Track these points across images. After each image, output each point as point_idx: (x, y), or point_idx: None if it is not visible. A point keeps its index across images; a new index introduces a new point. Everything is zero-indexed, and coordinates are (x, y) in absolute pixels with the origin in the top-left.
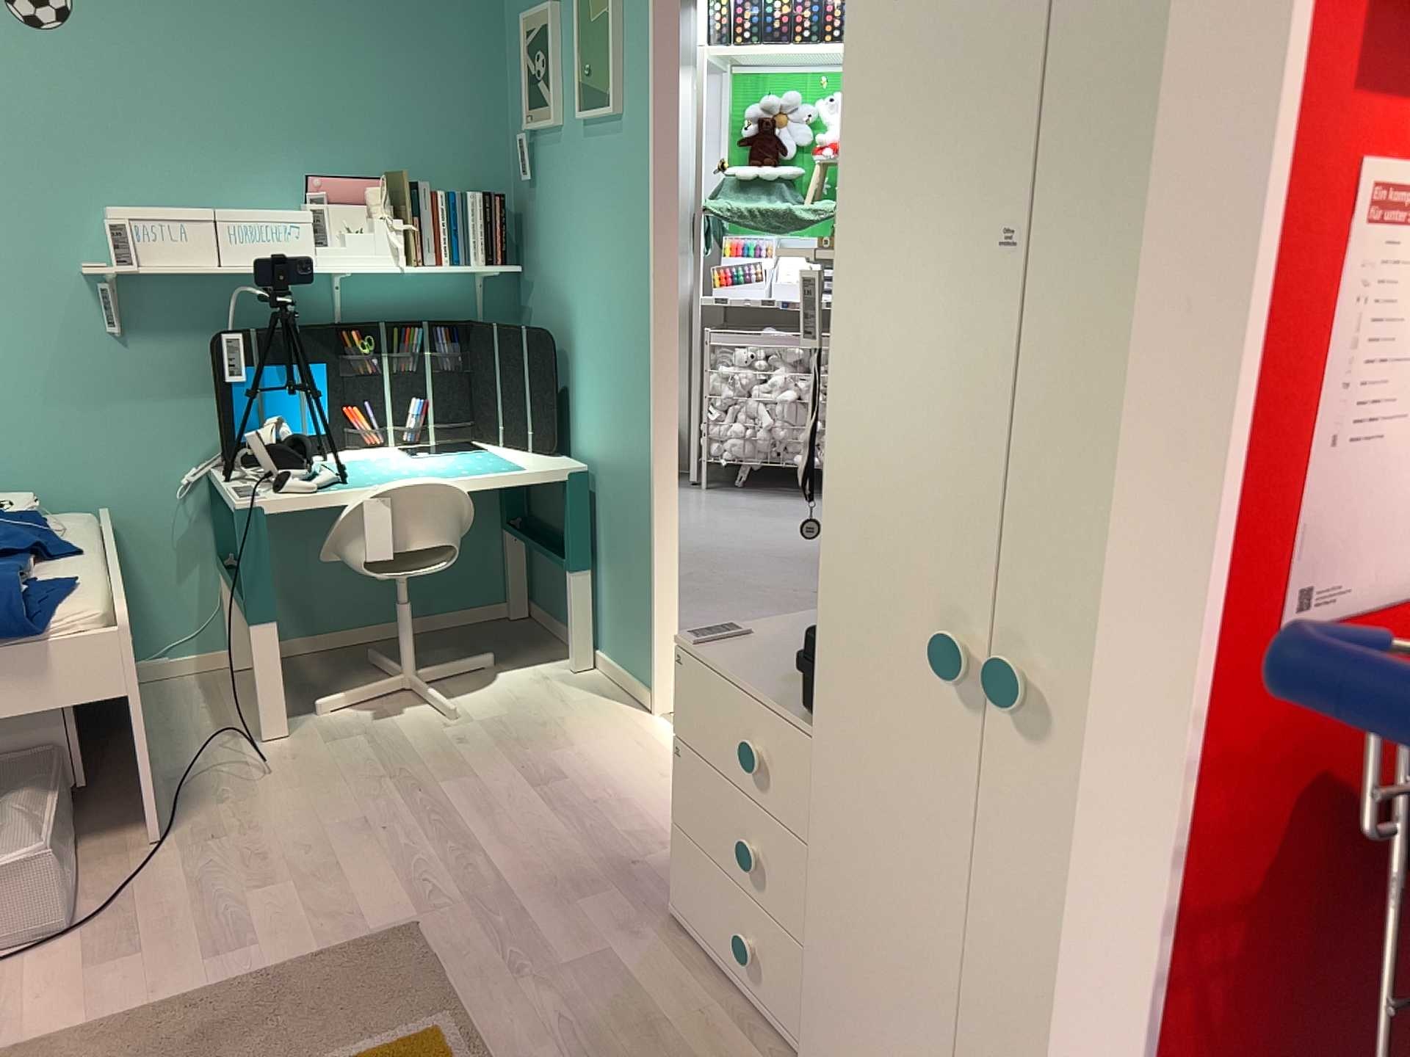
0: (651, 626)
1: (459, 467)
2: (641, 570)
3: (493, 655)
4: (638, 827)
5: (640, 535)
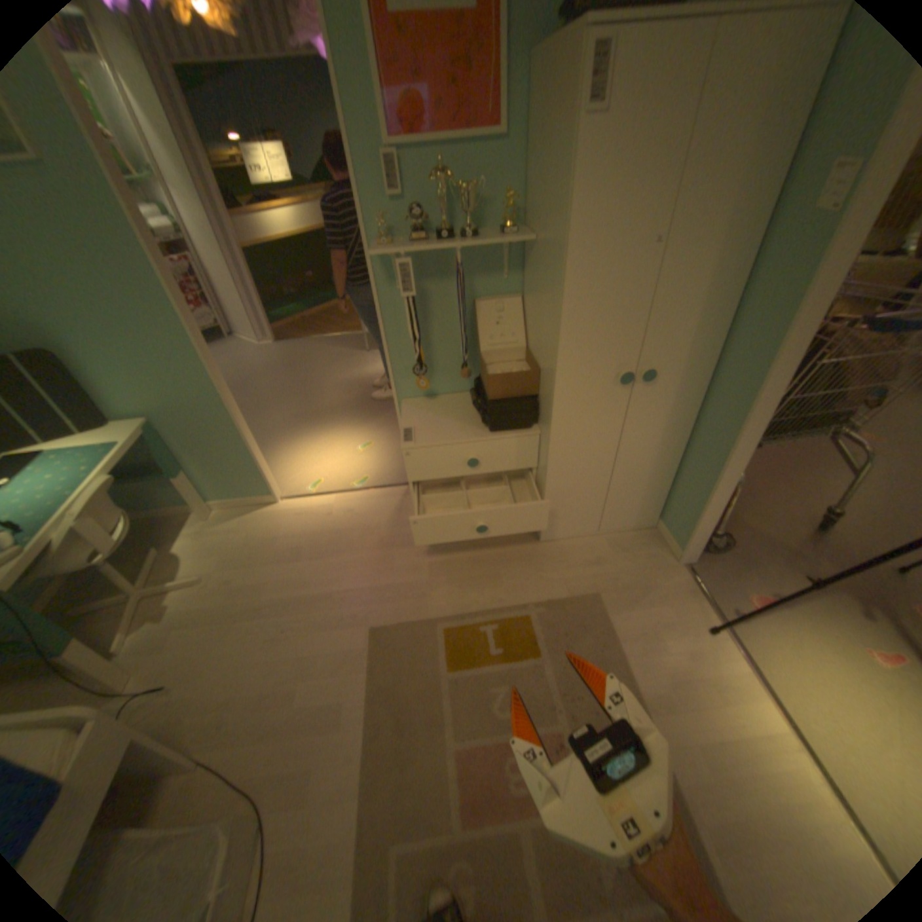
0: (255, 470)
1: (68, 470)
2: (231, 449)
3: (143, 550)
4: (358, 533)
5: (223, 434)
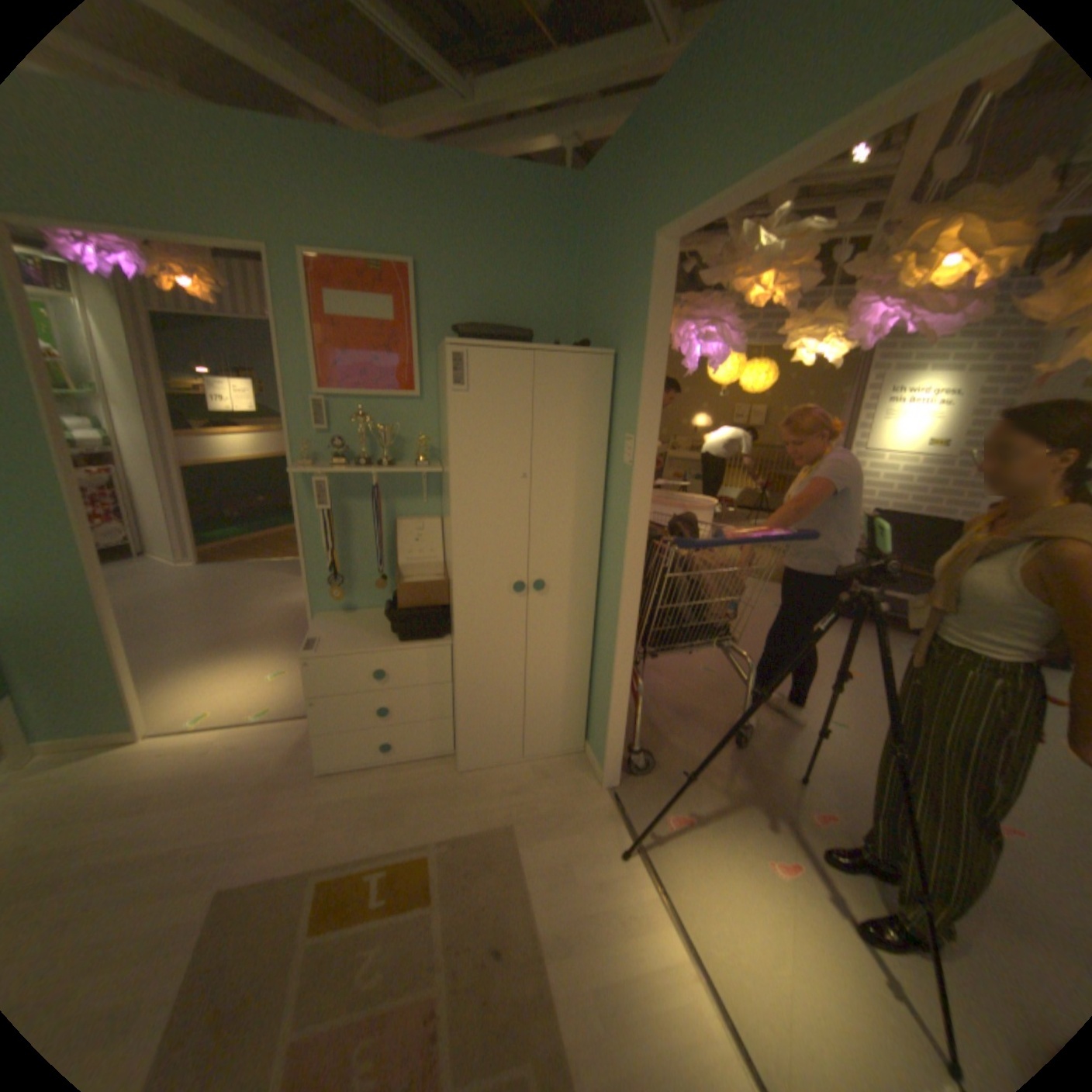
0: (117, 696)
1: None
2: (92, 668)
3: None
4: (238, 774)
5: (86, 648)
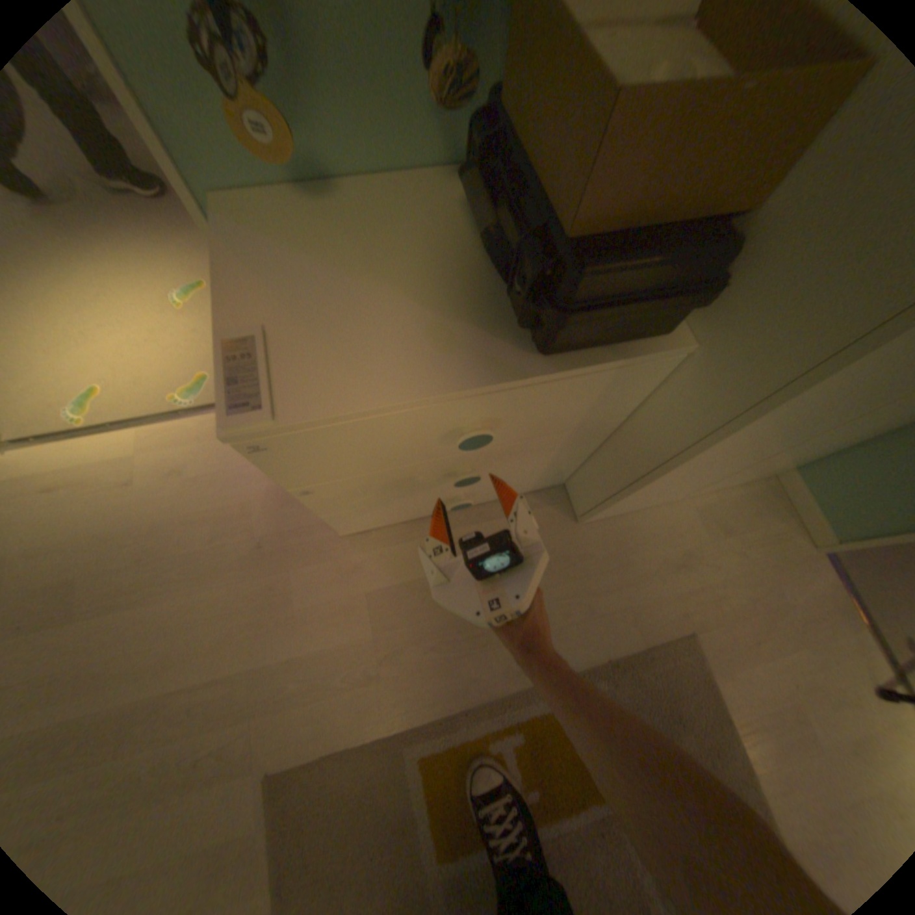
0: None
1: None
2: None
3: None
4: (203, 531)
5: None
